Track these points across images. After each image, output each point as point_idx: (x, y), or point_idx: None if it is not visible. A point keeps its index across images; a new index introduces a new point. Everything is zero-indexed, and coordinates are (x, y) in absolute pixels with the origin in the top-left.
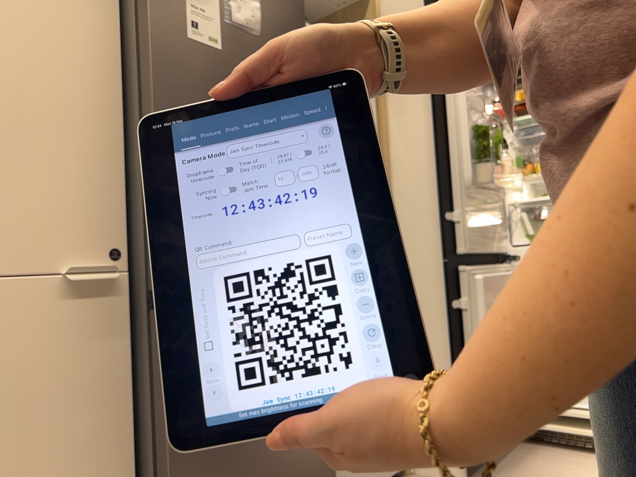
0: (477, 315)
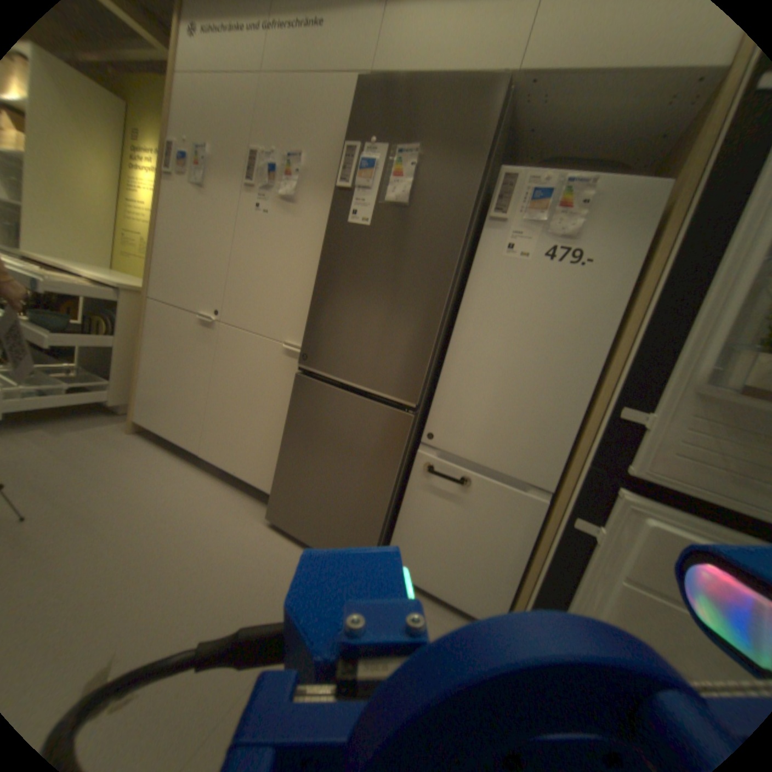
0: (619, 567)
